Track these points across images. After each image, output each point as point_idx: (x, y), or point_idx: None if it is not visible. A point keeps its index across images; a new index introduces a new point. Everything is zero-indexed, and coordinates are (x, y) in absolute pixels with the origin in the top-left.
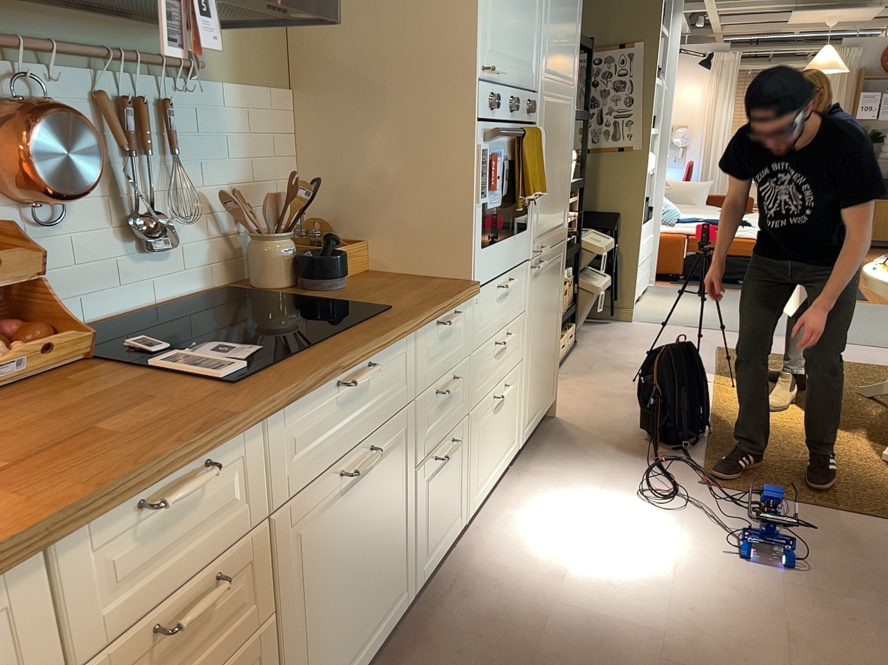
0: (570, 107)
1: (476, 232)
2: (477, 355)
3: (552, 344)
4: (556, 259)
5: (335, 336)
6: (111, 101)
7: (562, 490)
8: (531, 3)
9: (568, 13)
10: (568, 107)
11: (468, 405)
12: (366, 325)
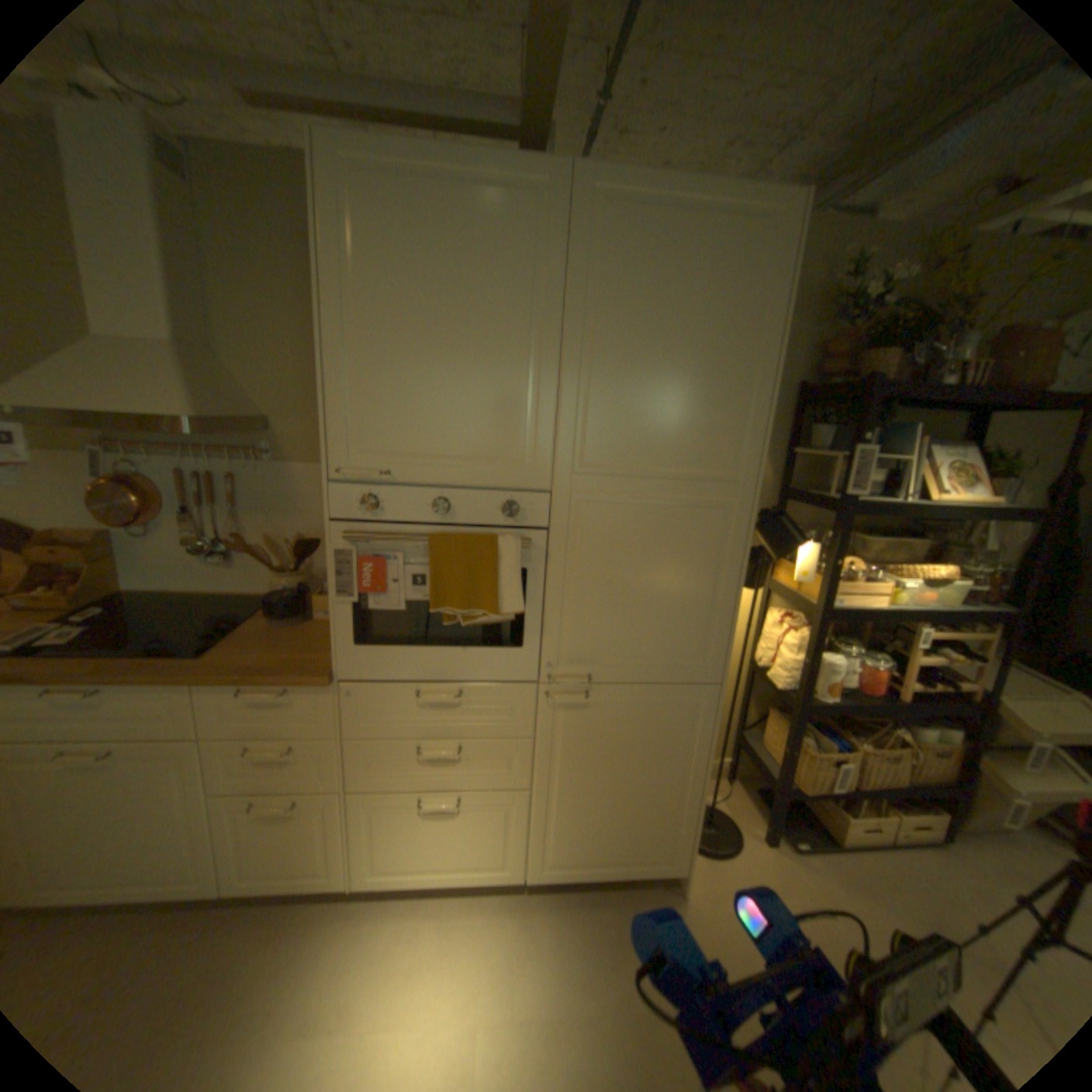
0: (730, 506)
1: (336, 627)
2: (357, 746)
3: (660, 804)
4: (676, 703)
5: (97, 660)
6: (173, 473)
7: (499, 974)
8: (504, 382)
9: (696, 376)
10: (713, 505)
11: (338, 787)
12: (134, 662)
